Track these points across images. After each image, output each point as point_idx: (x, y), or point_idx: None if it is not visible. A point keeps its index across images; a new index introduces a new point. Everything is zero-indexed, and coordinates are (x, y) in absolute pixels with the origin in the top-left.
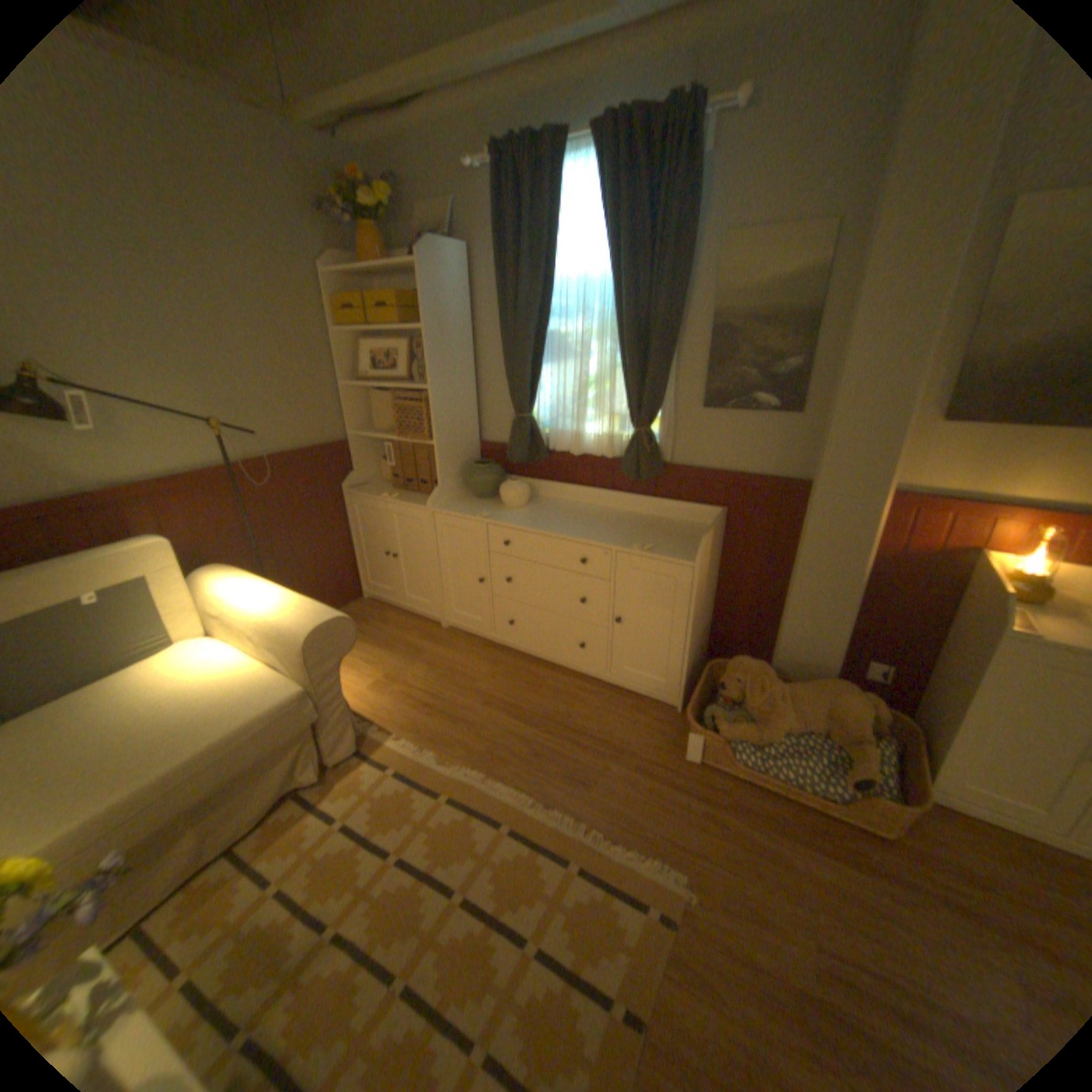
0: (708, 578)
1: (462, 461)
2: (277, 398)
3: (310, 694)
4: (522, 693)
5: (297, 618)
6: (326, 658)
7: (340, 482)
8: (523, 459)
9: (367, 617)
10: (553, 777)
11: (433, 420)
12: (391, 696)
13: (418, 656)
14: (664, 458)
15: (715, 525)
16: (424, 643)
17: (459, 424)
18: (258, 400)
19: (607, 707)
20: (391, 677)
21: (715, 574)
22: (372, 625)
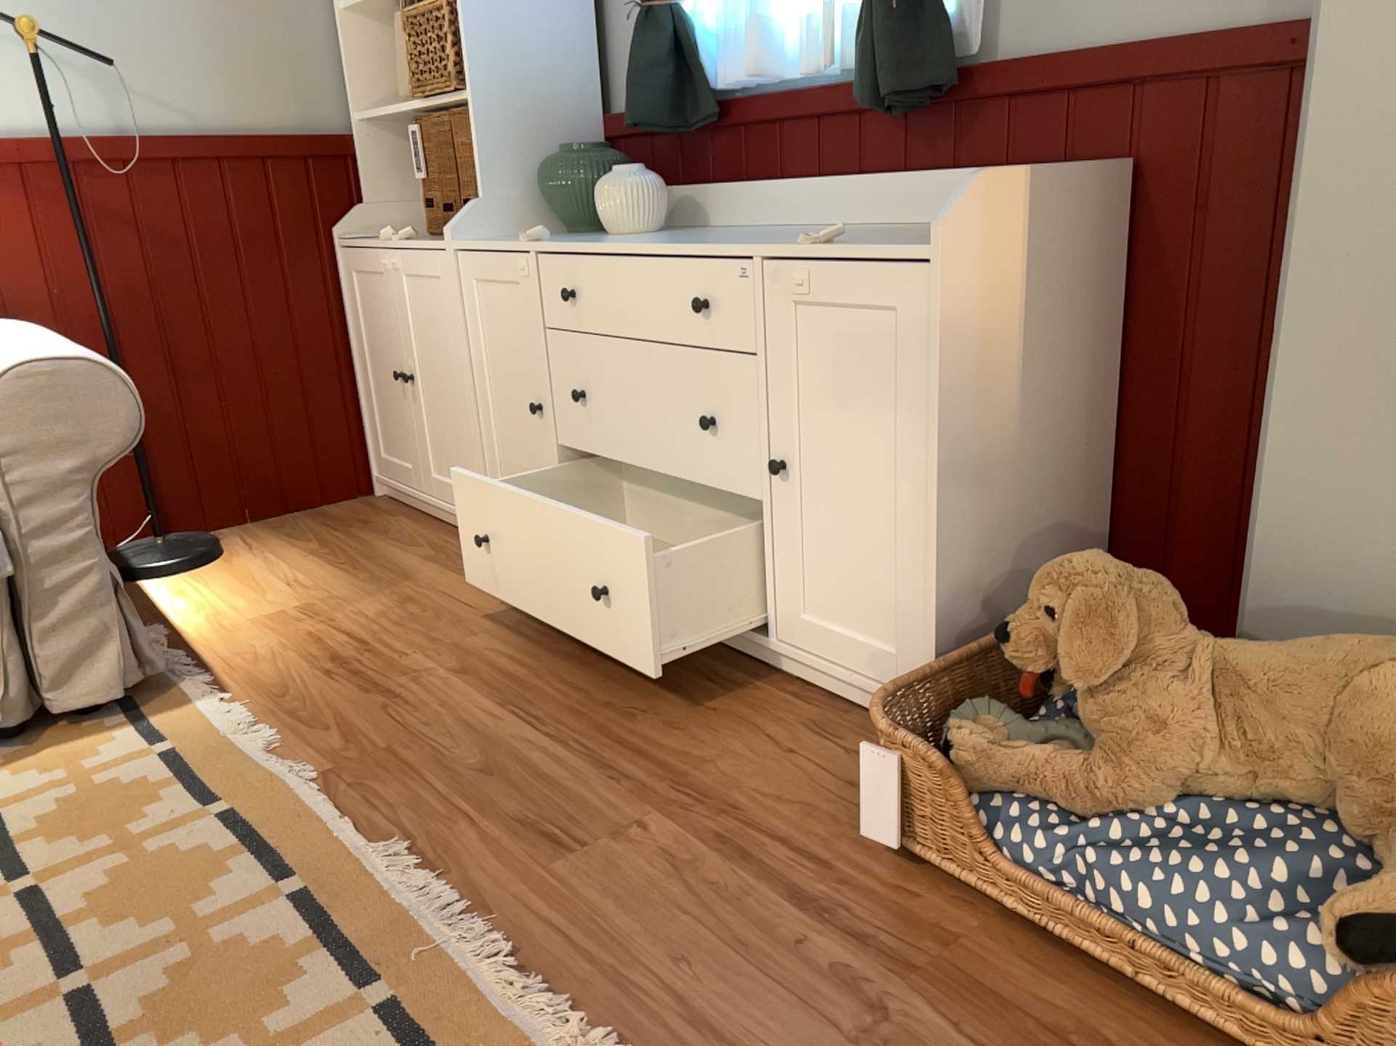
0: (1044, 349)
1: (548, 152)
2: (201, 26)
3: (9, 516)
4: (558, 664)
5: (19, 356)
6: (55, 446)
7: (333, 226)
8: (652, 116)
9: (356, 521)
10: (496, 816)
11: (465, 36)
12: (288, 636)
13: (398, 583)
14: (966, 48)
15: (1051, 176)
16: (426, 567)
17: (540, 62)
18: (158, 24)
19: (745, 712)
20: (315, 609)
21: (1097, 368)
22: (355, 533)
